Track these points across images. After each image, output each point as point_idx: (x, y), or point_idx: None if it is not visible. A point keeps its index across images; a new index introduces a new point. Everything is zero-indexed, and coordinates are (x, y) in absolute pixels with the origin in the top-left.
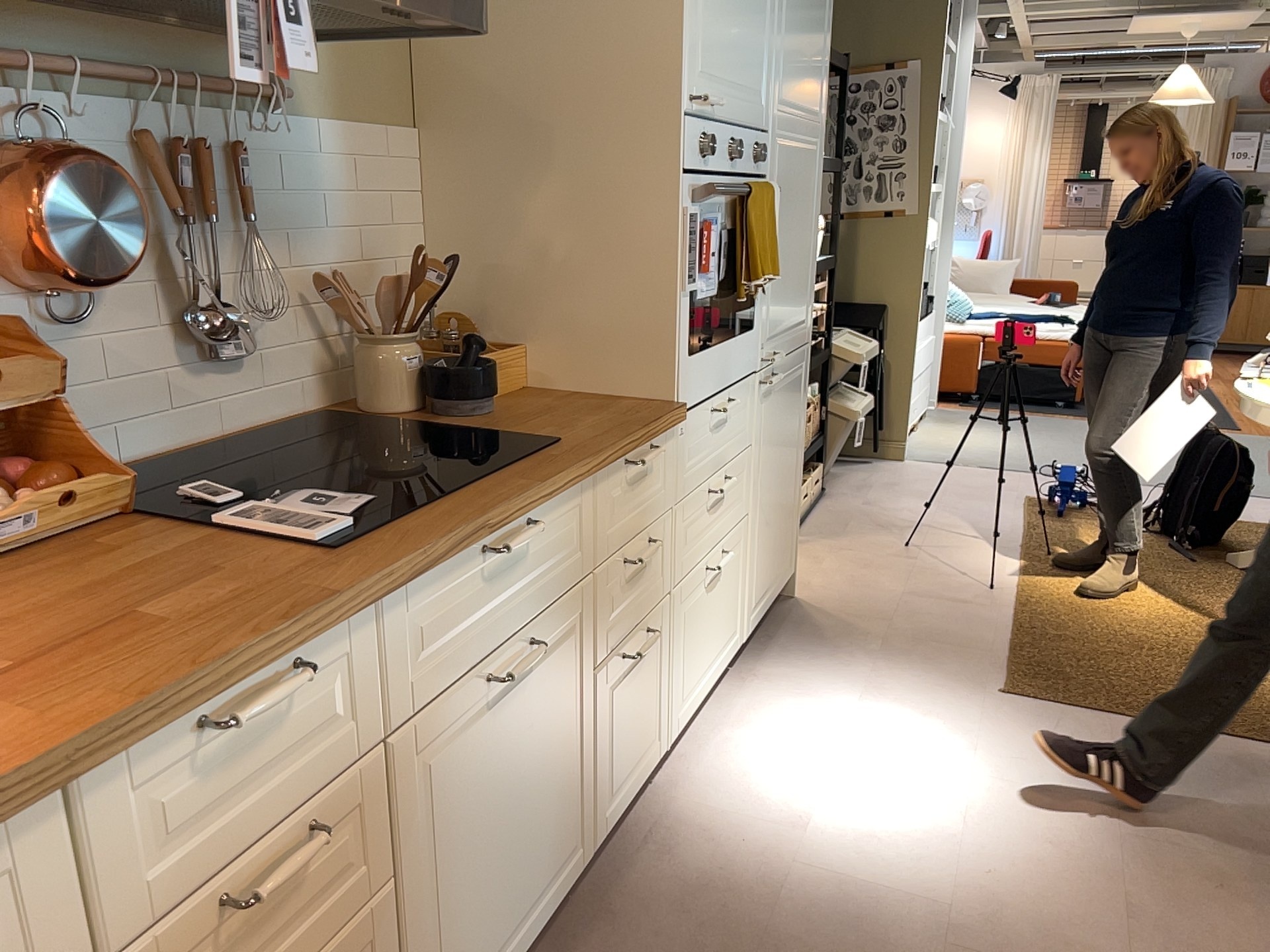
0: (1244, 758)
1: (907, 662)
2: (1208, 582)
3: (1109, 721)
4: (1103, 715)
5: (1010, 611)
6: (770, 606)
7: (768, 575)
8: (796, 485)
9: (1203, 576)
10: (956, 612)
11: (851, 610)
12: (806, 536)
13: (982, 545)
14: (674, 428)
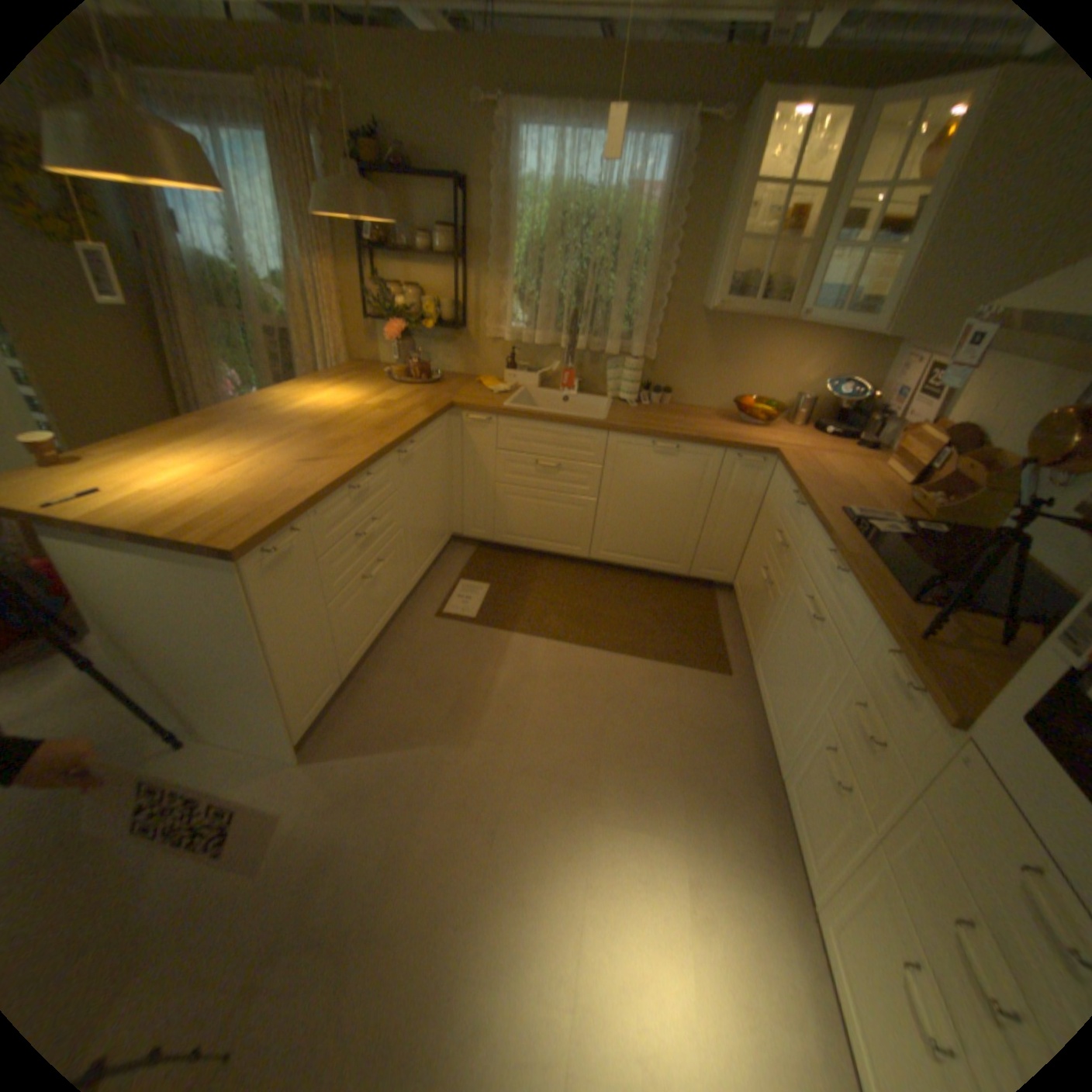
0: None
1: None
2: None
3: None
4: None
5: None
6: None
7: None
8: None
9: None
10: None
11: None
12: None
13: None
14: (961, 743)
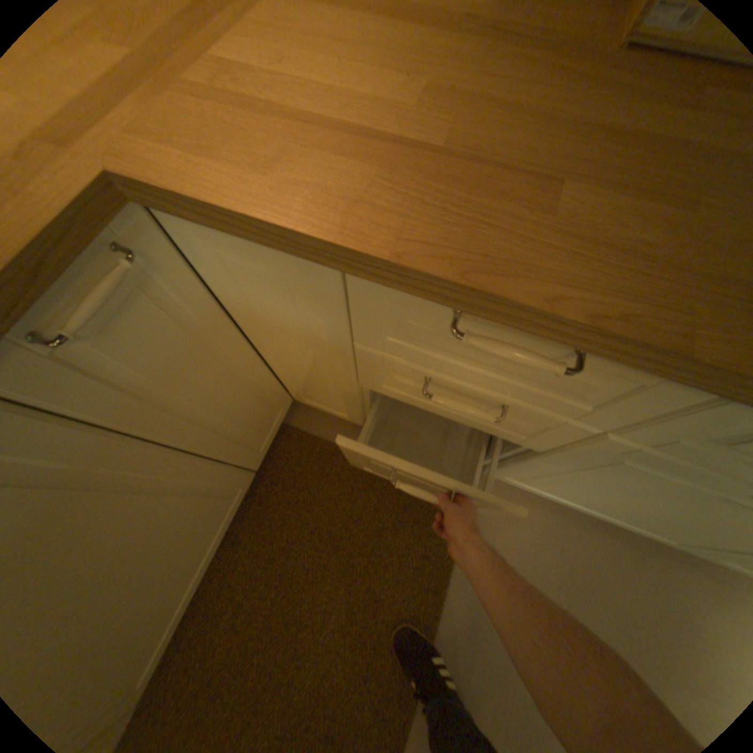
0: None
1: None
2: None
3: None
4: None
5: None
6: None
7: None
8: None
9: None
10: None
11: None
12: None
13: None
14: None
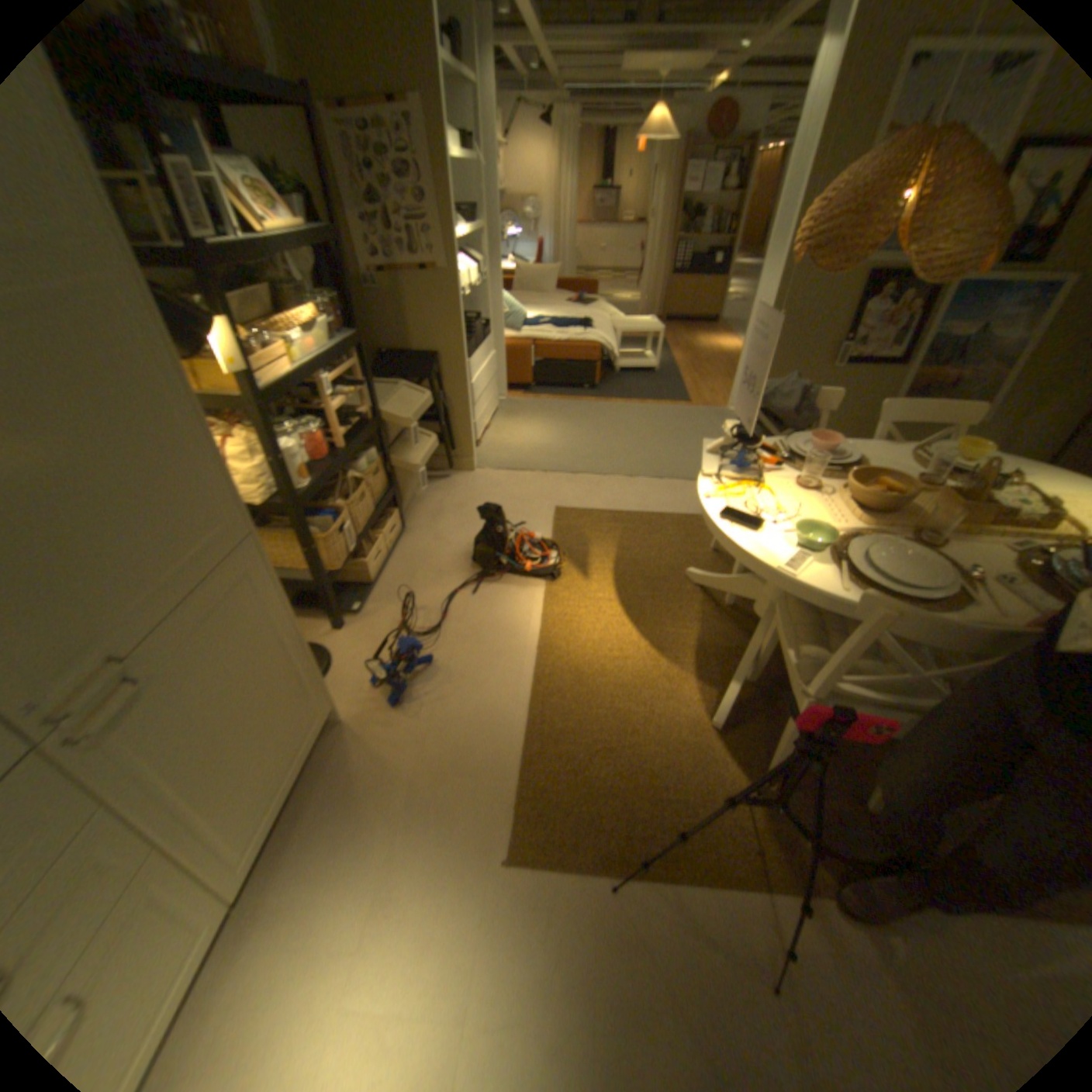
0: (708, 926)
1: (427, 829)
2: (677, 607)
3: (598, 893)
4: (594, 882)
5: (530, 695)
6: (288, 800)
7: (264, 799)
8: (298, 667)
9: (674, 600)
10: (485, 712)
11: (392, 734)
12: (377, 607)
13: (519, 587)
14: None
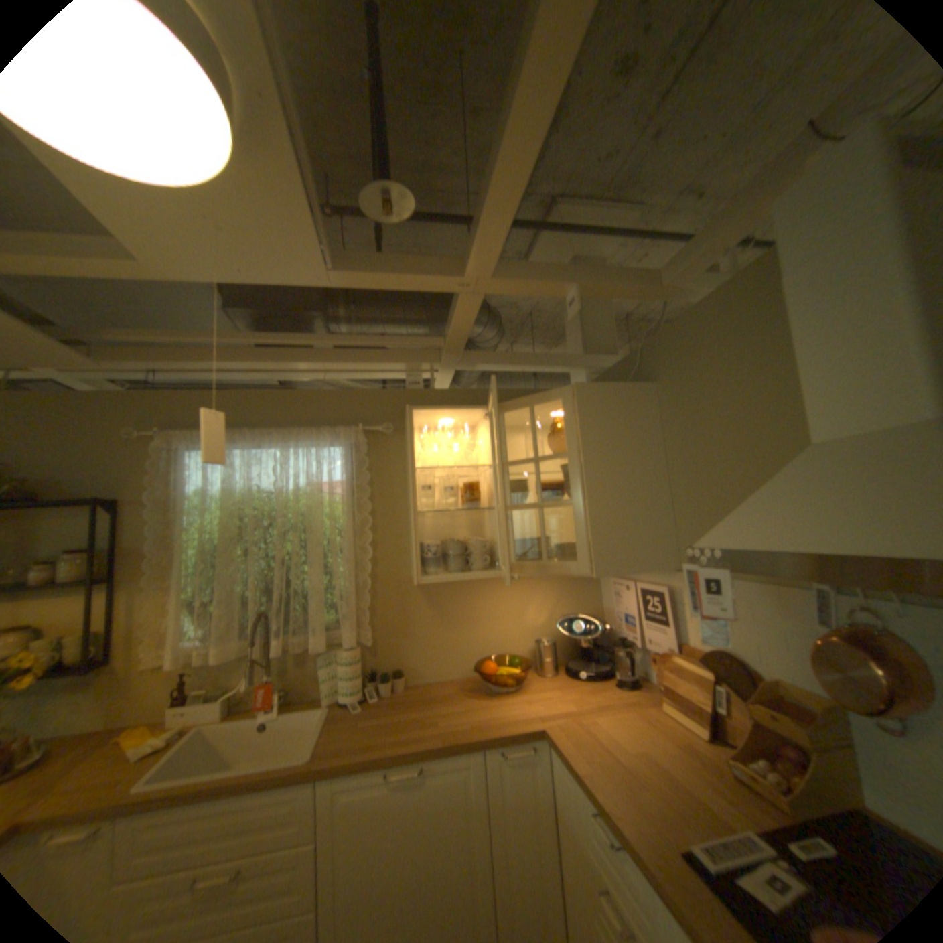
0: None
1: None
2: None
3: None
4: None
5: None
6: None
7: None
8: None
9: None
10: None
11: None
12: None
13: None
14: None
